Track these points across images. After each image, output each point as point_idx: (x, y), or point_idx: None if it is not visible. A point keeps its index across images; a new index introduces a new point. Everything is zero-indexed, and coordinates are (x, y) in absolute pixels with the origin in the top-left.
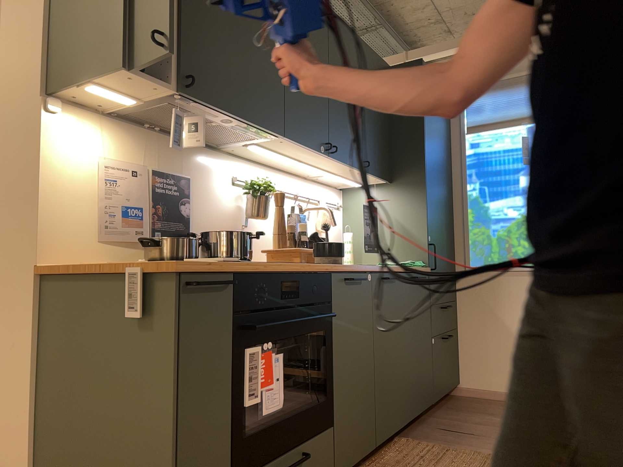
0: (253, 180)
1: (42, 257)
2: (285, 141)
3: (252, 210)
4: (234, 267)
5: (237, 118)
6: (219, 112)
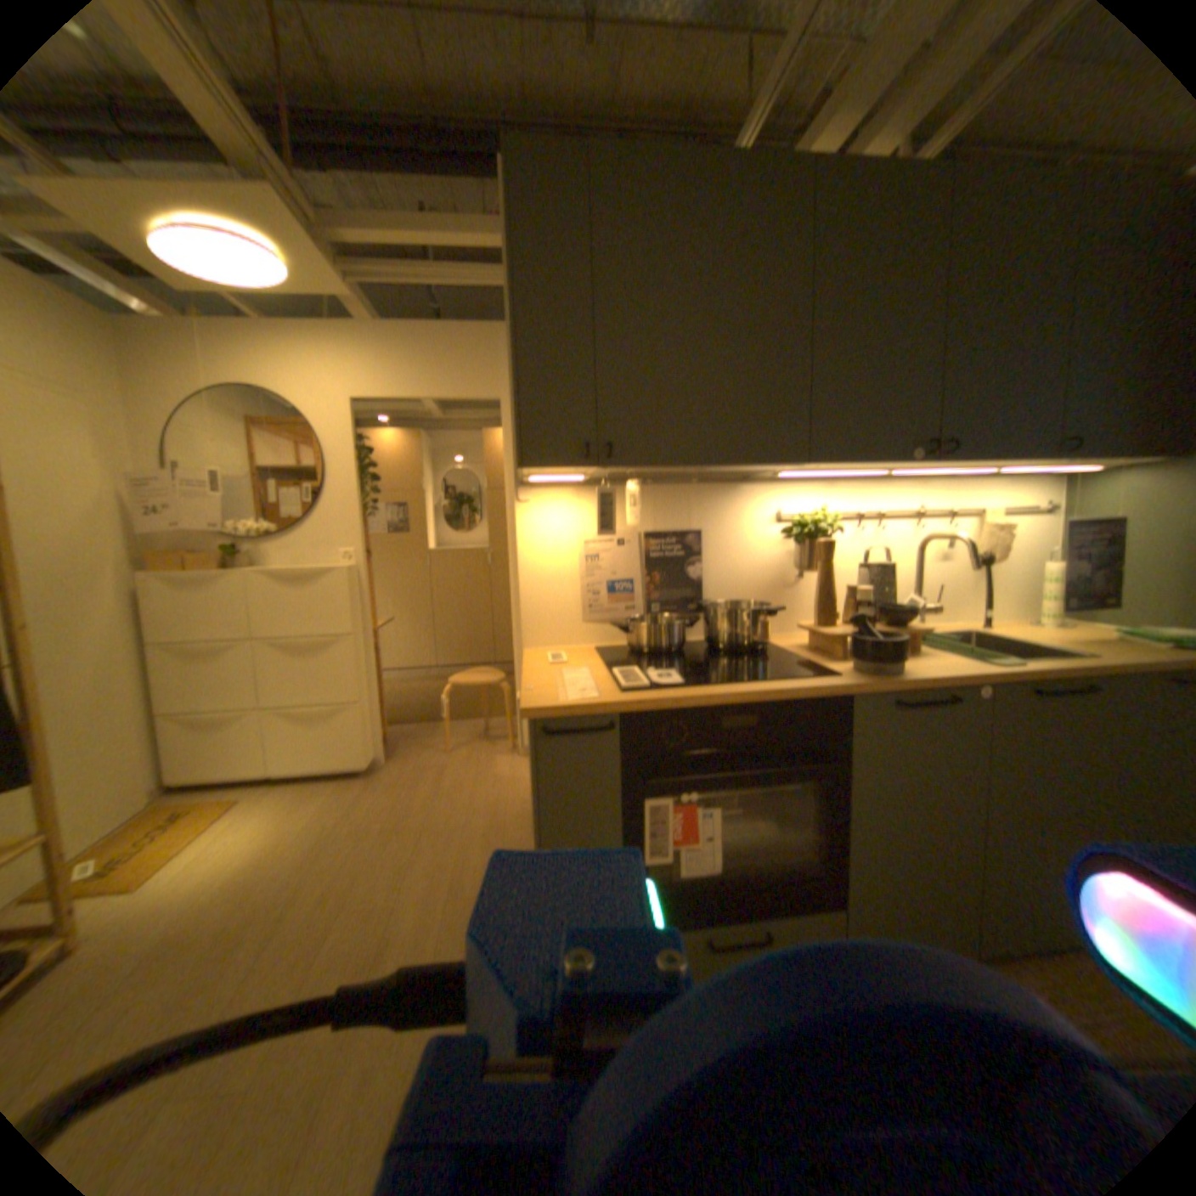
0: (802, 516)
1: (526, 641)
2: (823, 463)
3: (800, 559)
4: (617, 706)
5: (707, 465)
6: (674, 466)
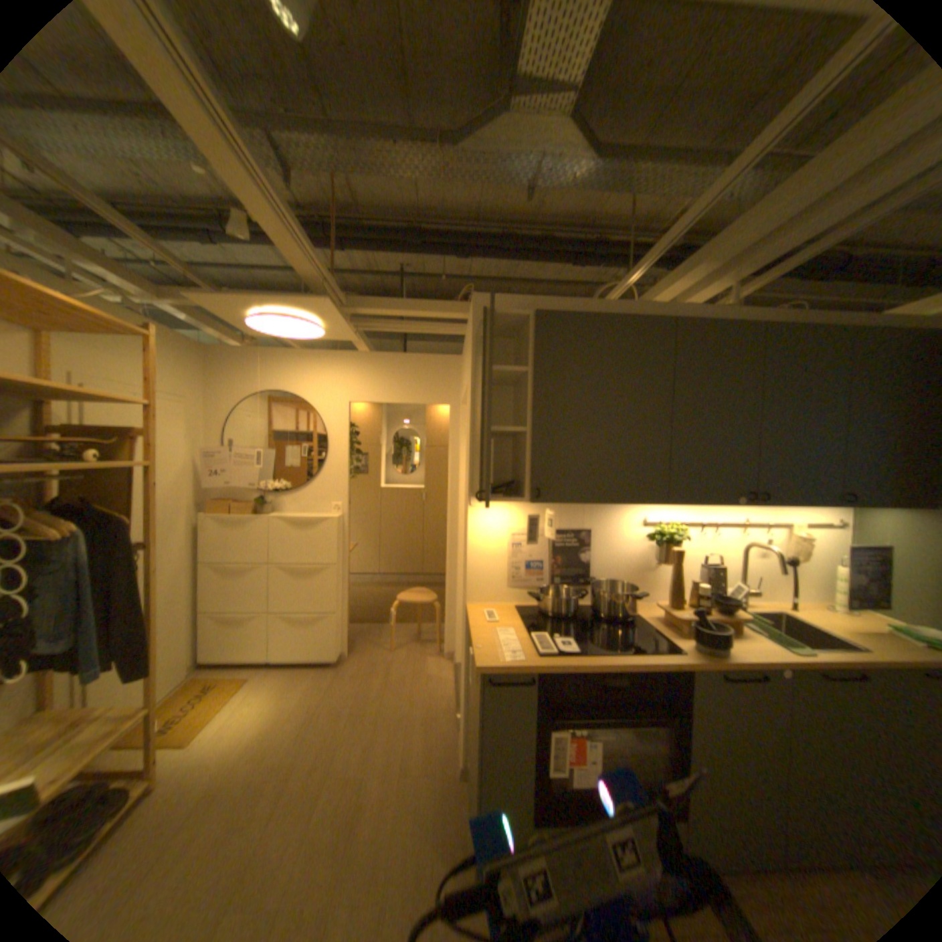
0: (662, 526)
1: (468, 599)
2: (677, 503)
3: (659, 556)
4: (537, 670)
5: (599, 503)
6: (577, 503)
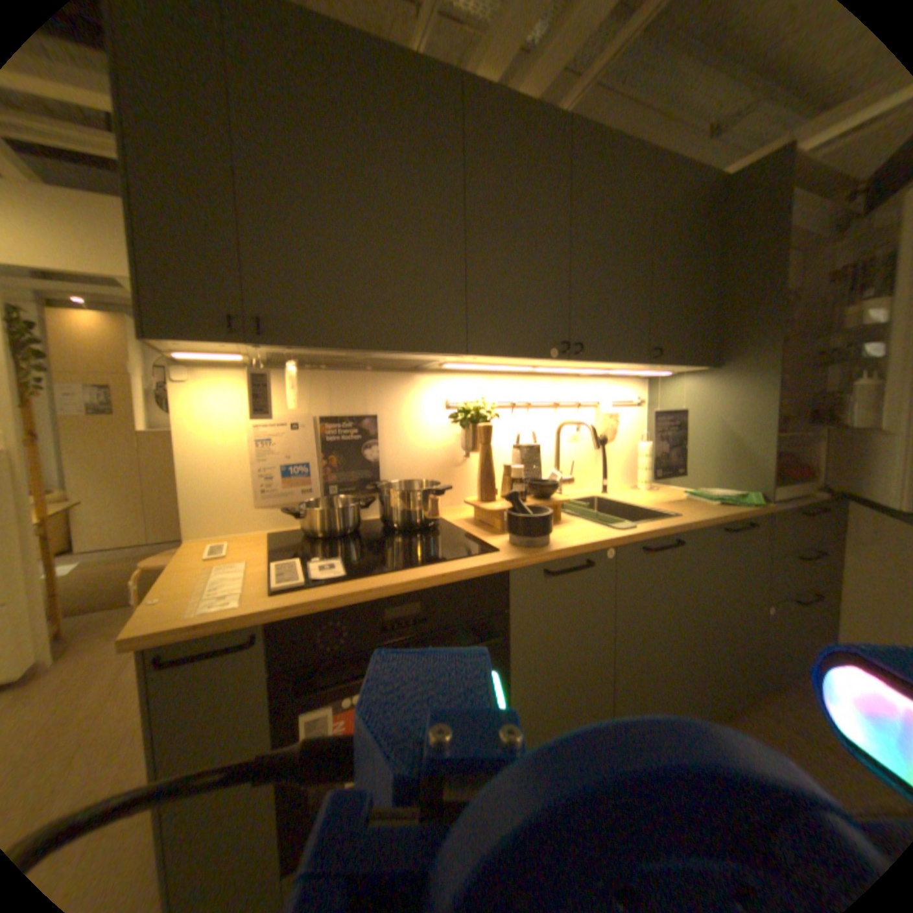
0: (465, 403)
1: (186, 533)
2: (478, 356)
3: (464, 441)
4: (257, 617)
5: (369, 350)
6: (334, 349)
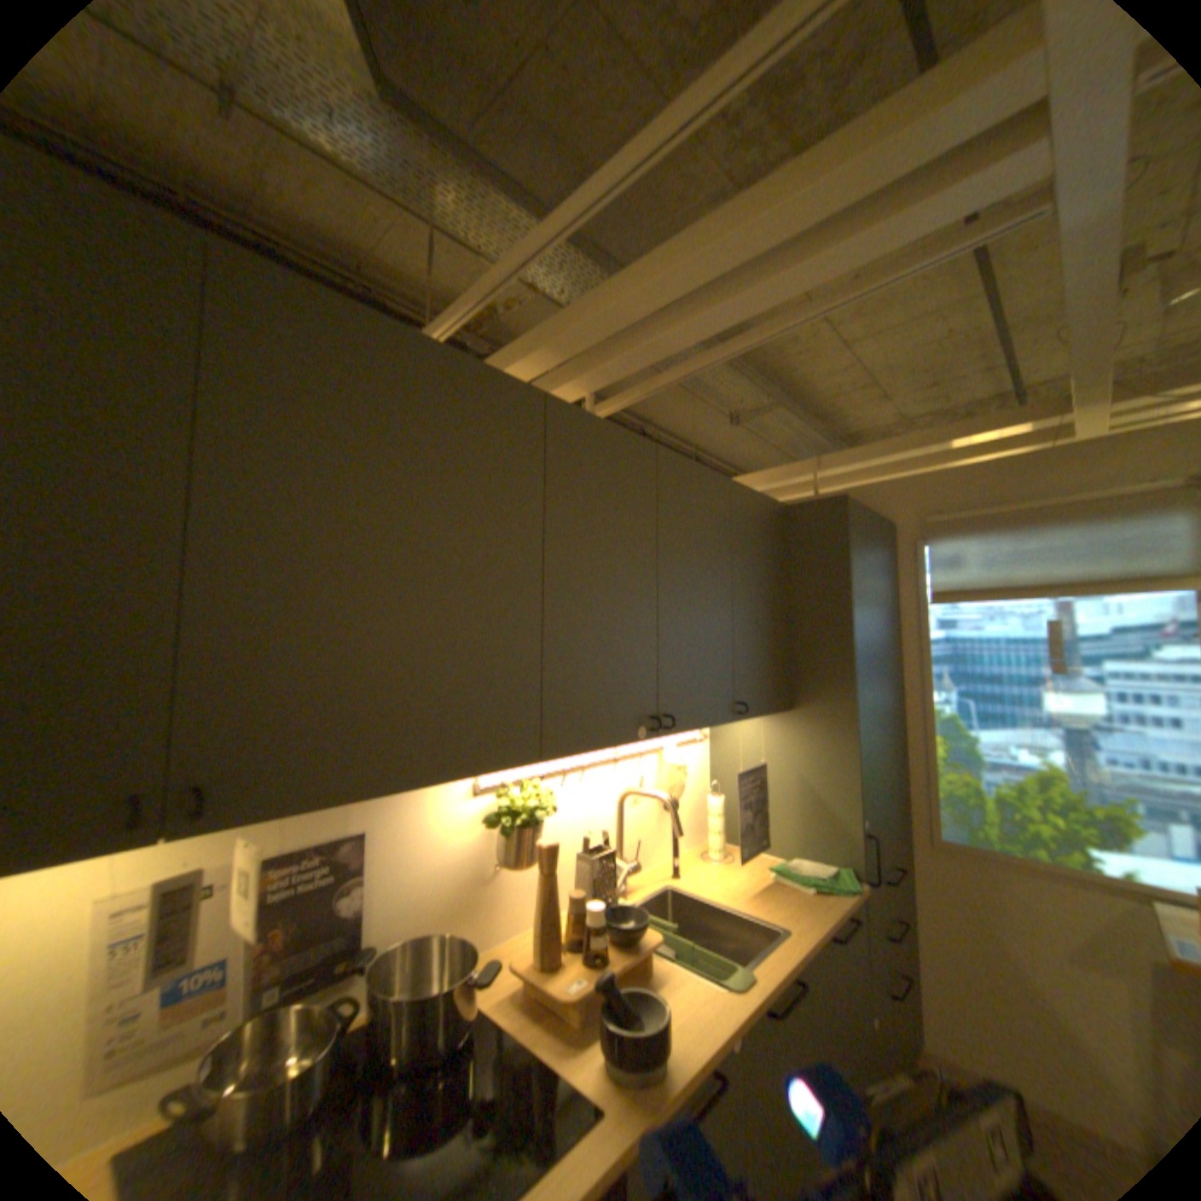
0: (509, 794)
1: None
2: (551, 754)
3: (506, 854)
4: None
5: (399, 789)
6: (339, 801)
